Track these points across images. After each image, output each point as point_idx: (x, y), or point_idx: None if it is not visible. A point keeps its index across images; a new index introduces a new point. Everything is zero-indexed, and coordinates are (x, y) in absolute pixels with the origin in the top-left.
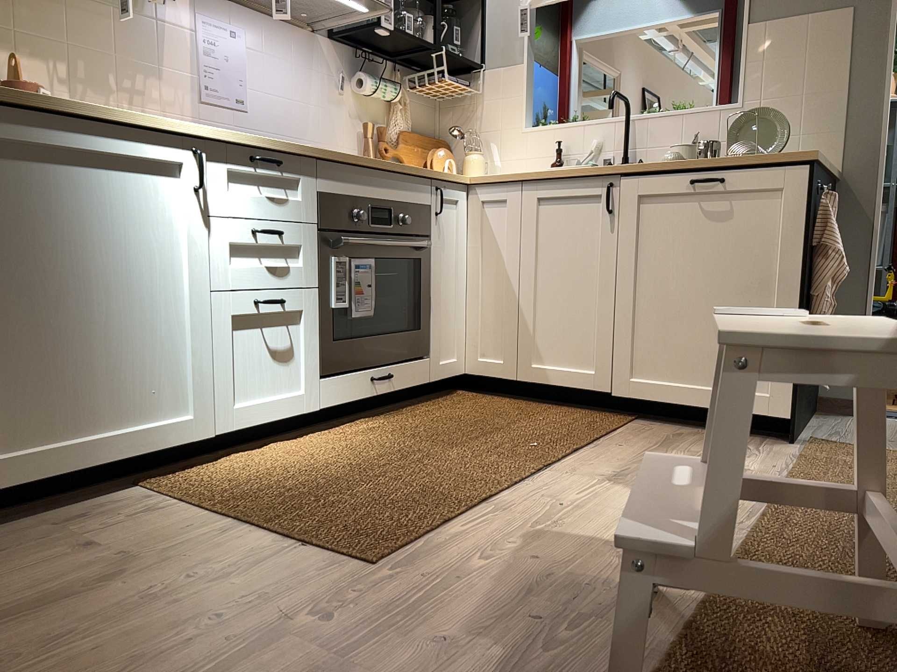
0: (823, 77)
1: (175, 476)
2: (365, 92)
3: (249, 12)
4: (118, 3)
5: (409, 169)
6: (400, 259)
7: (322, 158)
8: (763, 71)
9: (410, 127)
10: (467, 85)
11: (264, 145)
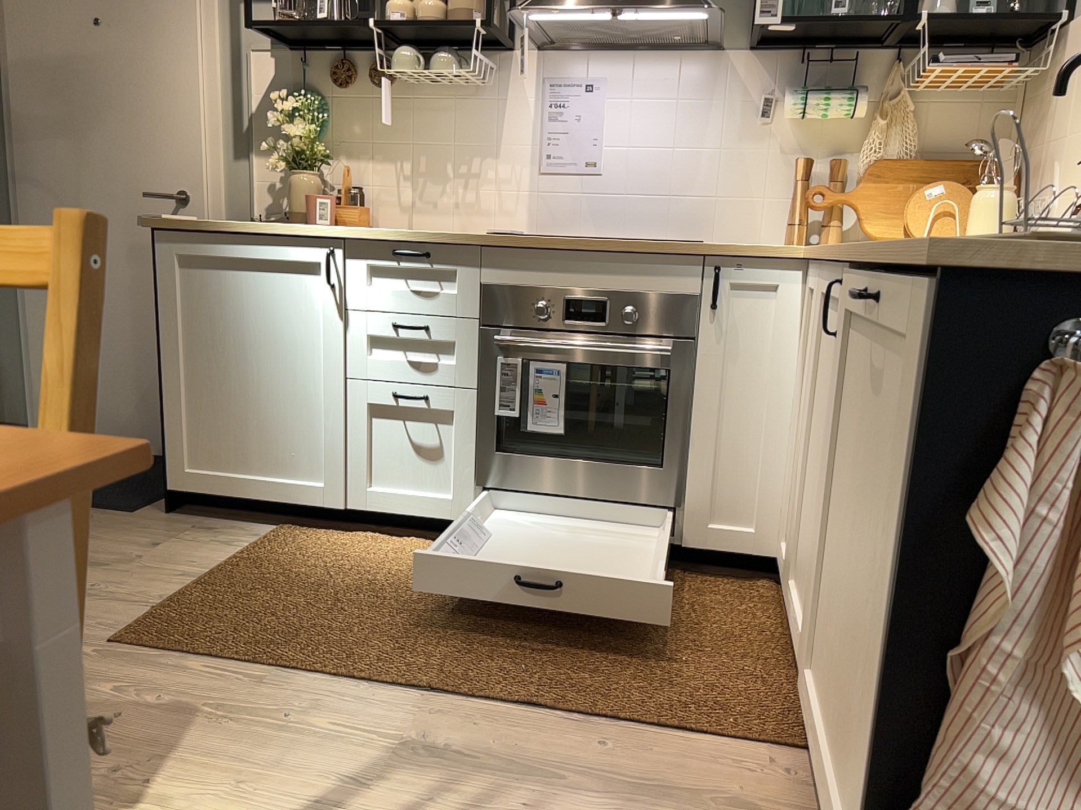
0: None
1: (315, 530)
2: (784, 116)
3: (627, 50)
4: (456, 92)
5: (643, 248)
6: (649, 368)
7: (484, 245)
8: None
9: (918, 151)
10: (1007, 62)
11: (402, 237)
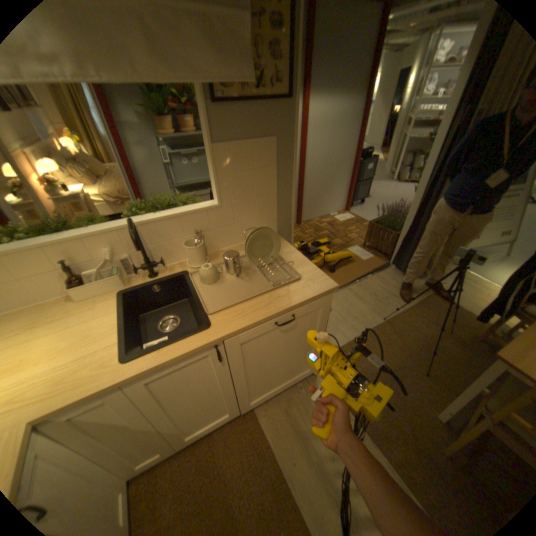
0: (264, 182)
1: None
2: None
3: None
4: None
5: None
6: None
7: None
8: (229, 179)
9: None
10: None
11: None
